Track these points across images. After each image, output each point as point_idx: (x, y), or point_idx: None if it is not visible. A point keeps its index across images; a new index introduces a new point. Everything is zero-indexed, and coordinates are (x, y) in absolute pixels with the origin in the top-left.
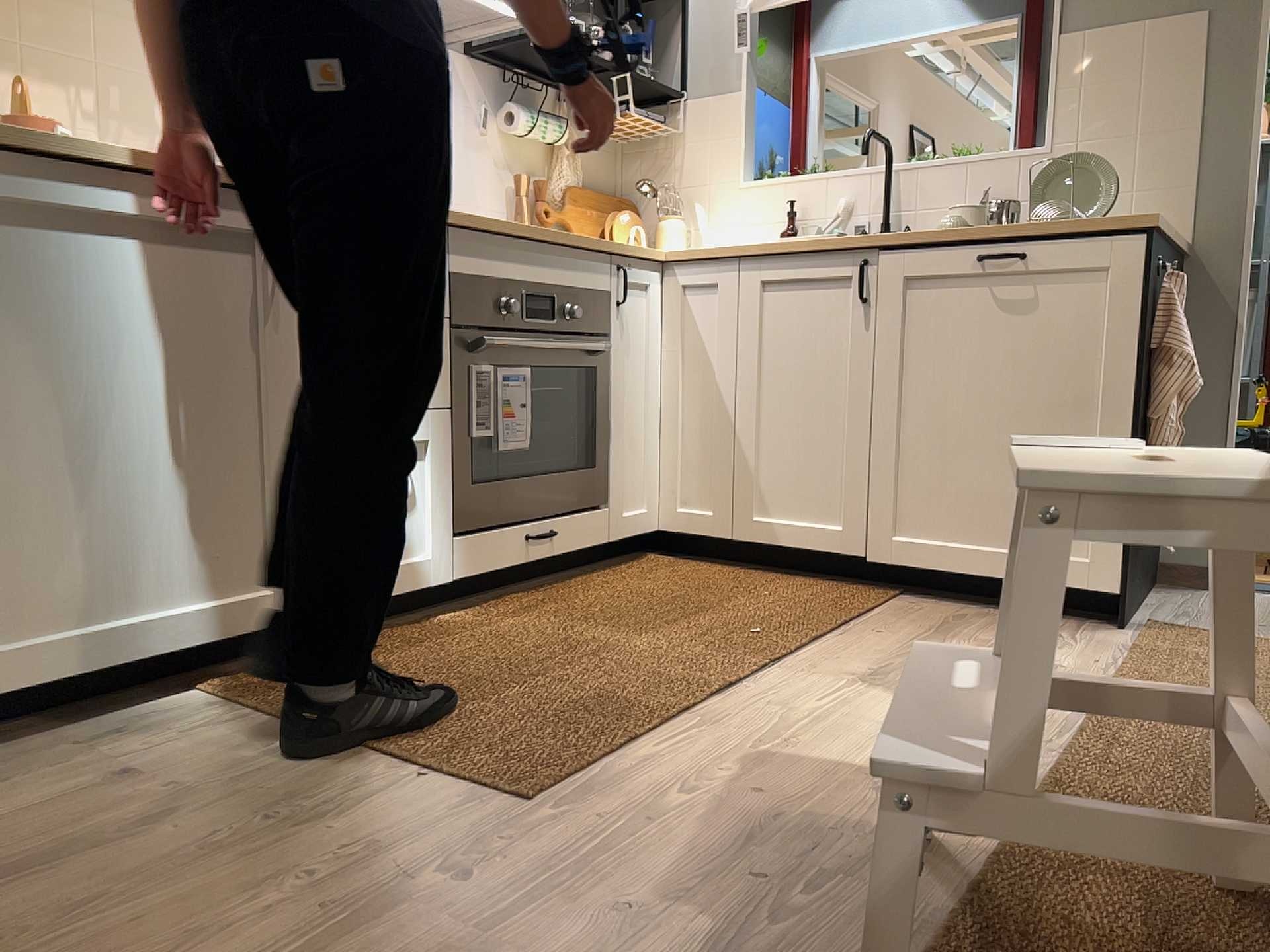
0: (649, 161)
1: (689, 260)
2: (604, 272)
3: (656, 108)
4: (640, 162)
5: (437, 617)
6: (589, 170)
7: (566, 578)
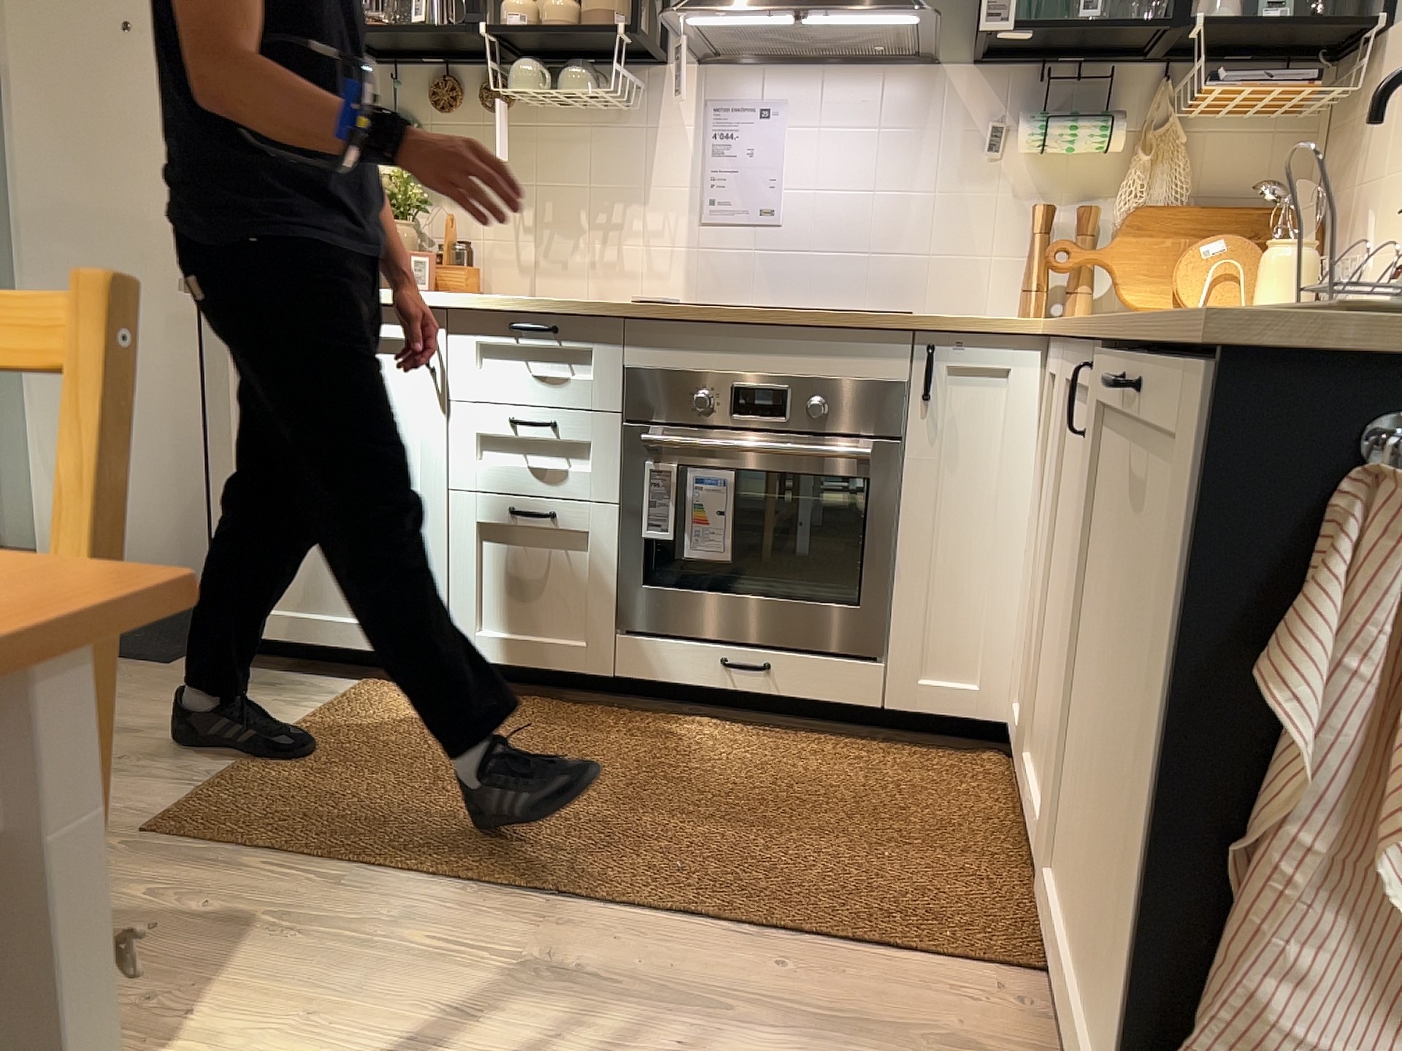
0: (1342, 141)
1: (1054, 341)
2: (898, 358)
3: (1362, 47)
4: (1335, 144)
5: (610, 709)
6: (1227, 171)
7: (825, 733)
